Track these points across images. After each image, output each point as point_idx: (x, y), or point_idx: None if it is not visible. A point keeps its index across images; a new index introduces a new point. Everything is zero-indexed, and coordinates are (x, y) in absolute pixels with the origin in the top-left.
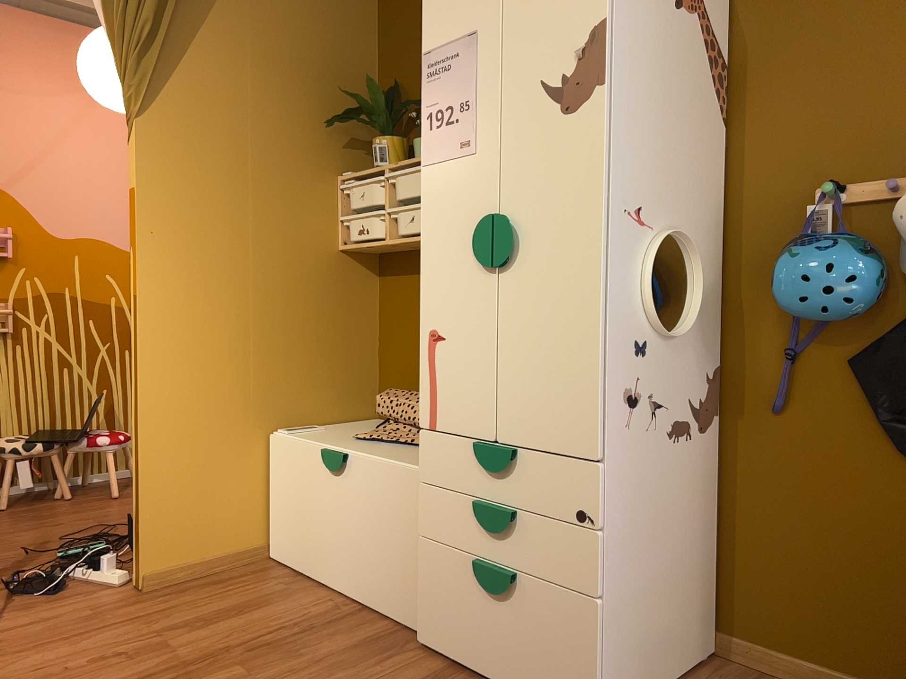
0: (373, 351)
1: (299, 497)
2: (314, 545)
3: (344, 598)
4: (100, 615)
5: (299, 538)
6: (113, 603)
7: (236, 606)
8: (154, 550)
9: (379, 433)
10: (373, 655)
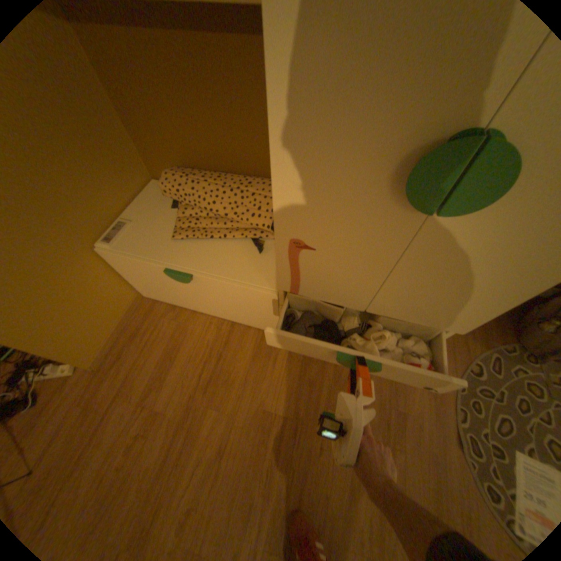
0: (119, 124)
1: (153, 282)
2: (181, 300)
3: (215, 317)
4: (90, 408)
5: (165, 295)
6: (86, 390)
7: (164, 354)
8: (82, 356)
9: (187, 223)
10: (266, 361)
